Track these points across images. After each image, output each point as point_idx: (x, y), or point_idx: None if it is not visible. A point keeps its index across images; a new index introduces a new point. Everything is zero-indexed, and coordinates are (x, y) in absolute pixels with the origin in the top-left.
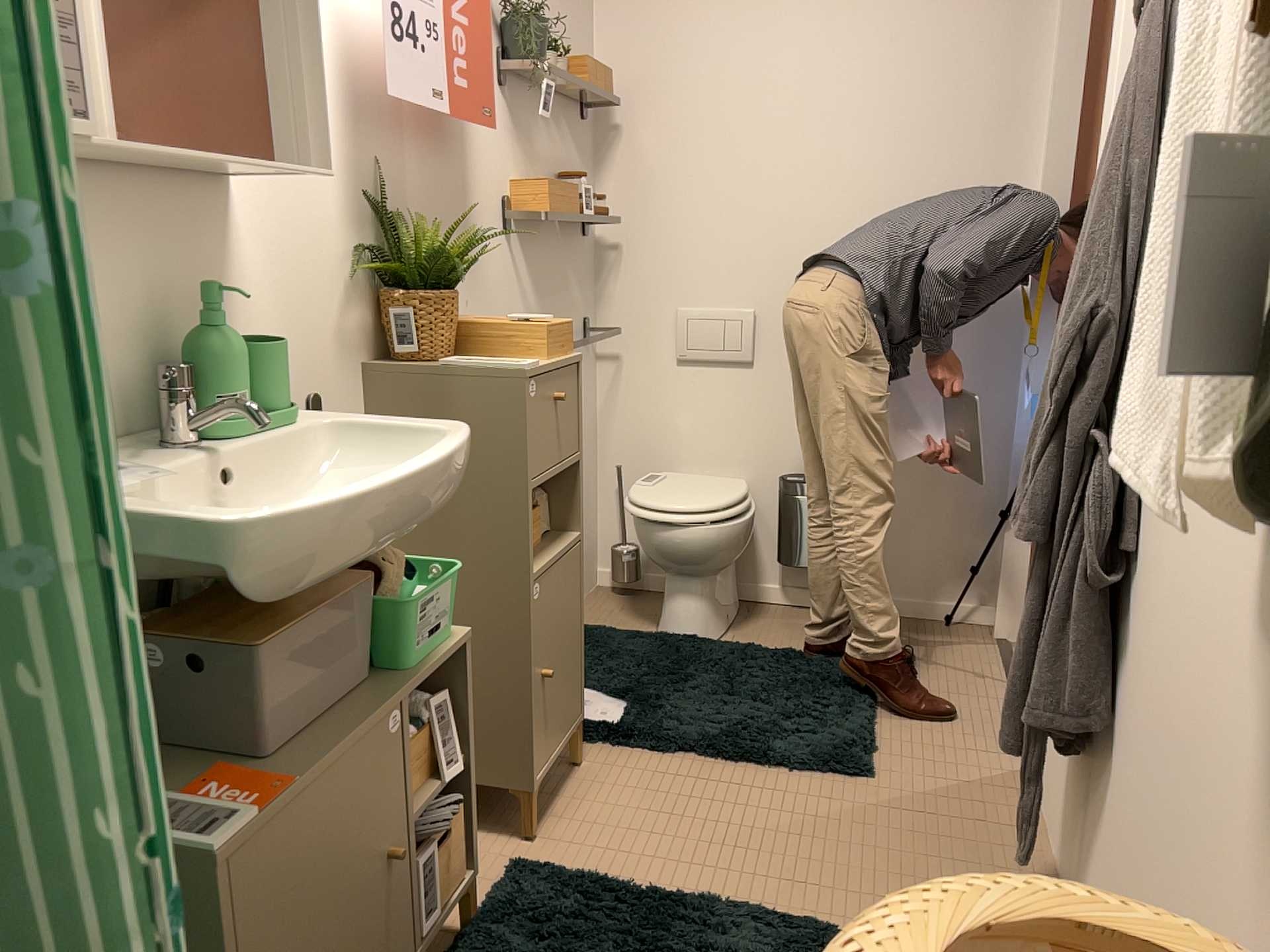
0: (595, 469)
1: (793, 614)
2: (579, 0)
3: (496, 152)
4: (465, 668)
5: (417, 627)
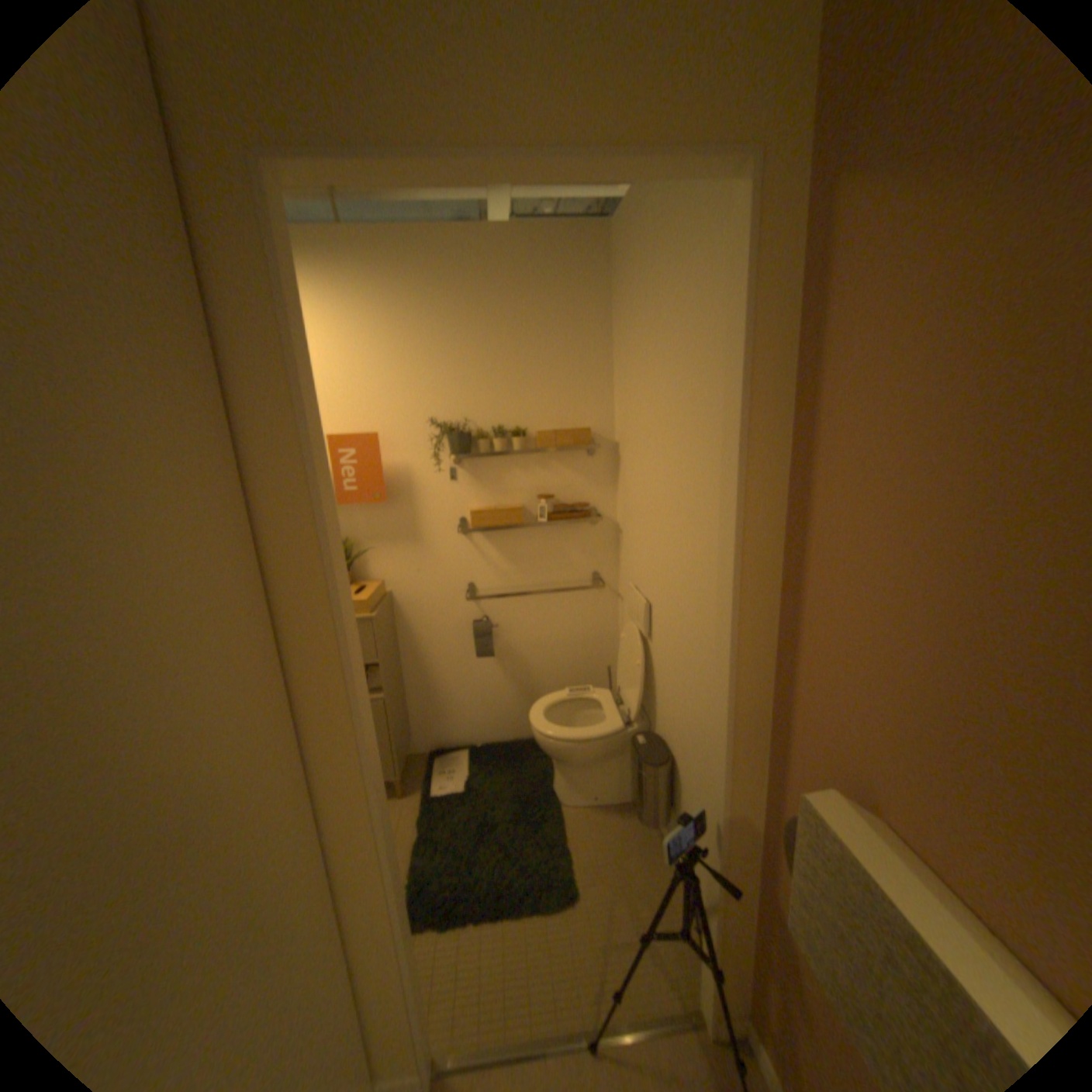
0: (610, 659)
1: (648, 835)
2: (579, 373)
3: (445, 493)
4: None
5: None
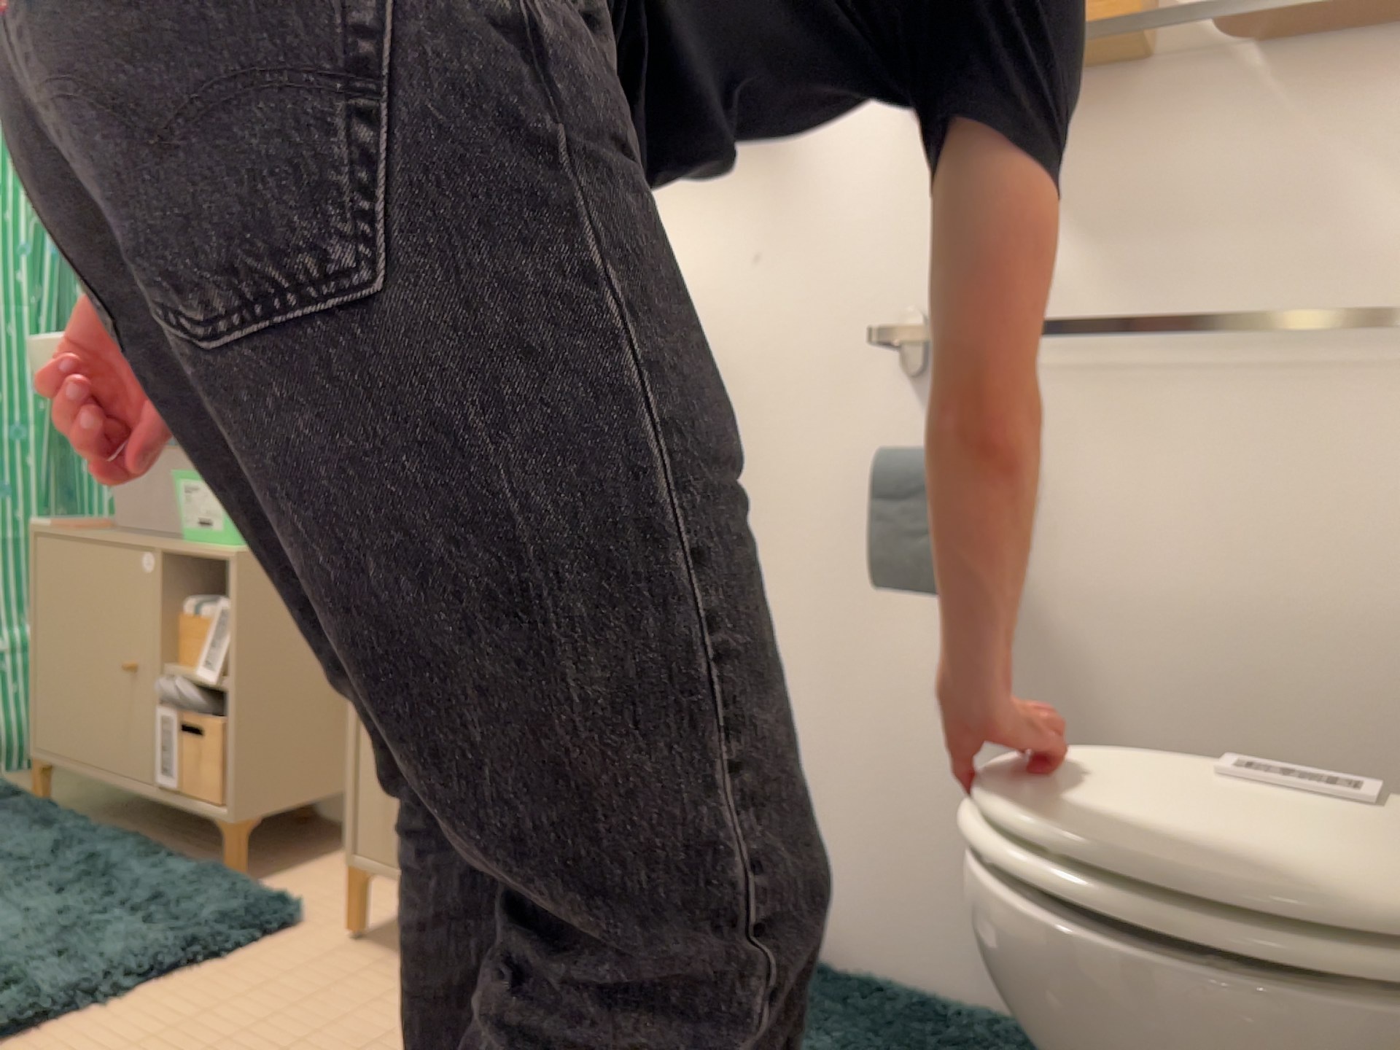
0: None
1: None
2: None
3: None
4: (230, 593)
5: (180, 510)
